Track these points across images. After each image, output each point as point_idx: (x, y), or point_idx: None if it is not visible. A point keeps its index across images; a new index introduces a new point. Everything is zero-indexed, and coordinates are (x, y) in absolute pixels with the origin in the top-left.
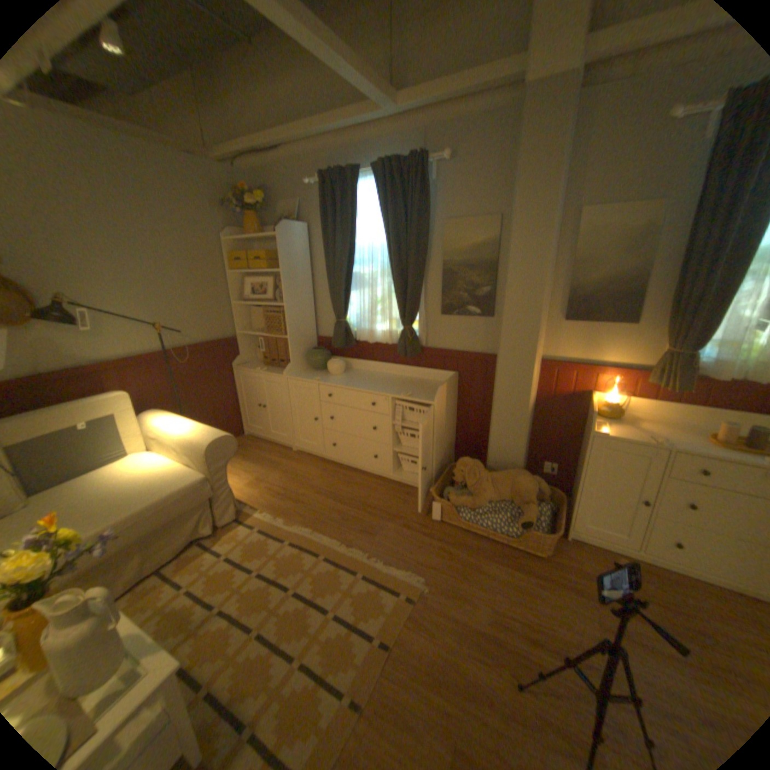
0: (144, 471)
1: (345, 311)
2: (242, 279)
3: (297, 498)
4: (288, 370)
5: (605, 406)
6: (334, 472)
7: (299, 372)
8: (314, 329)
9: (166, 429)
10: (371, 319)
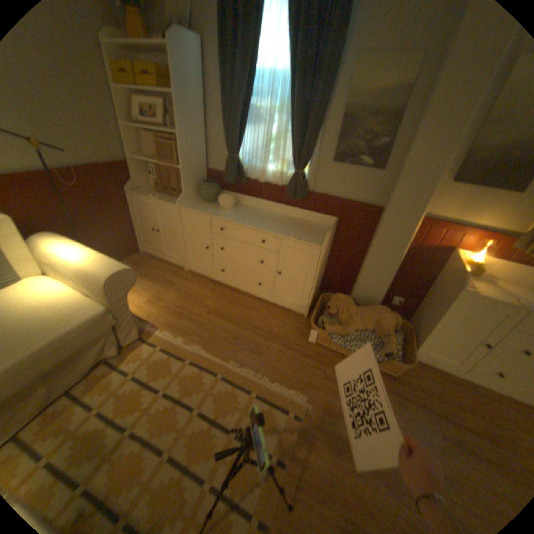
0: (40, 301)
1: (238, 147)
2: (129, 98)
3: (193, 318)
4: (180, 201)
5: (471, 264)
6: (222, 293)
7: (191, 204)
8: (205, 162)
9: (60, 257)
10: (264, 158)
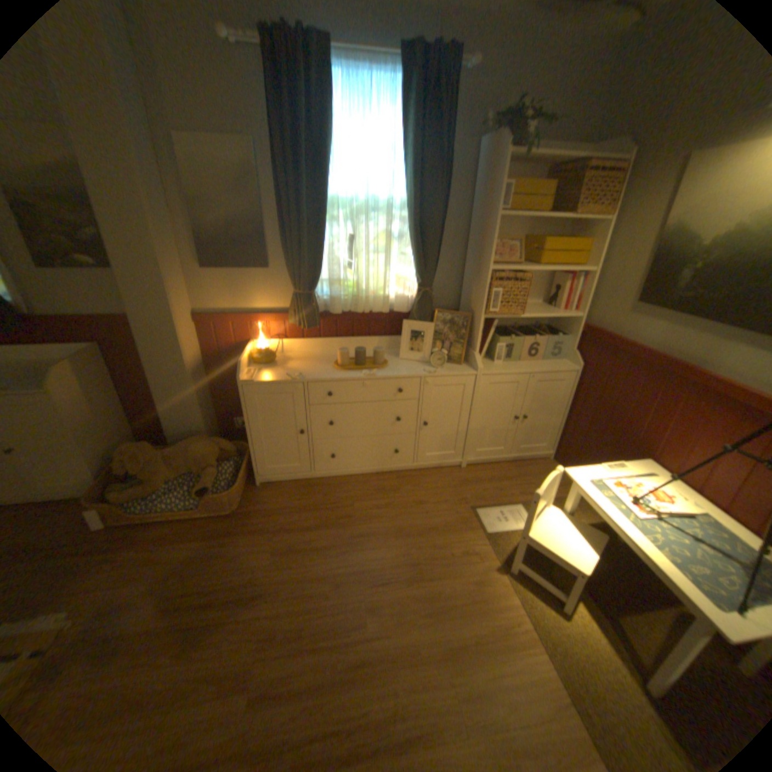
0: None
1: None
2: None
3: None
4: None
5: (256, 352)
6: None
7: None
8: None
9: None
10: None
